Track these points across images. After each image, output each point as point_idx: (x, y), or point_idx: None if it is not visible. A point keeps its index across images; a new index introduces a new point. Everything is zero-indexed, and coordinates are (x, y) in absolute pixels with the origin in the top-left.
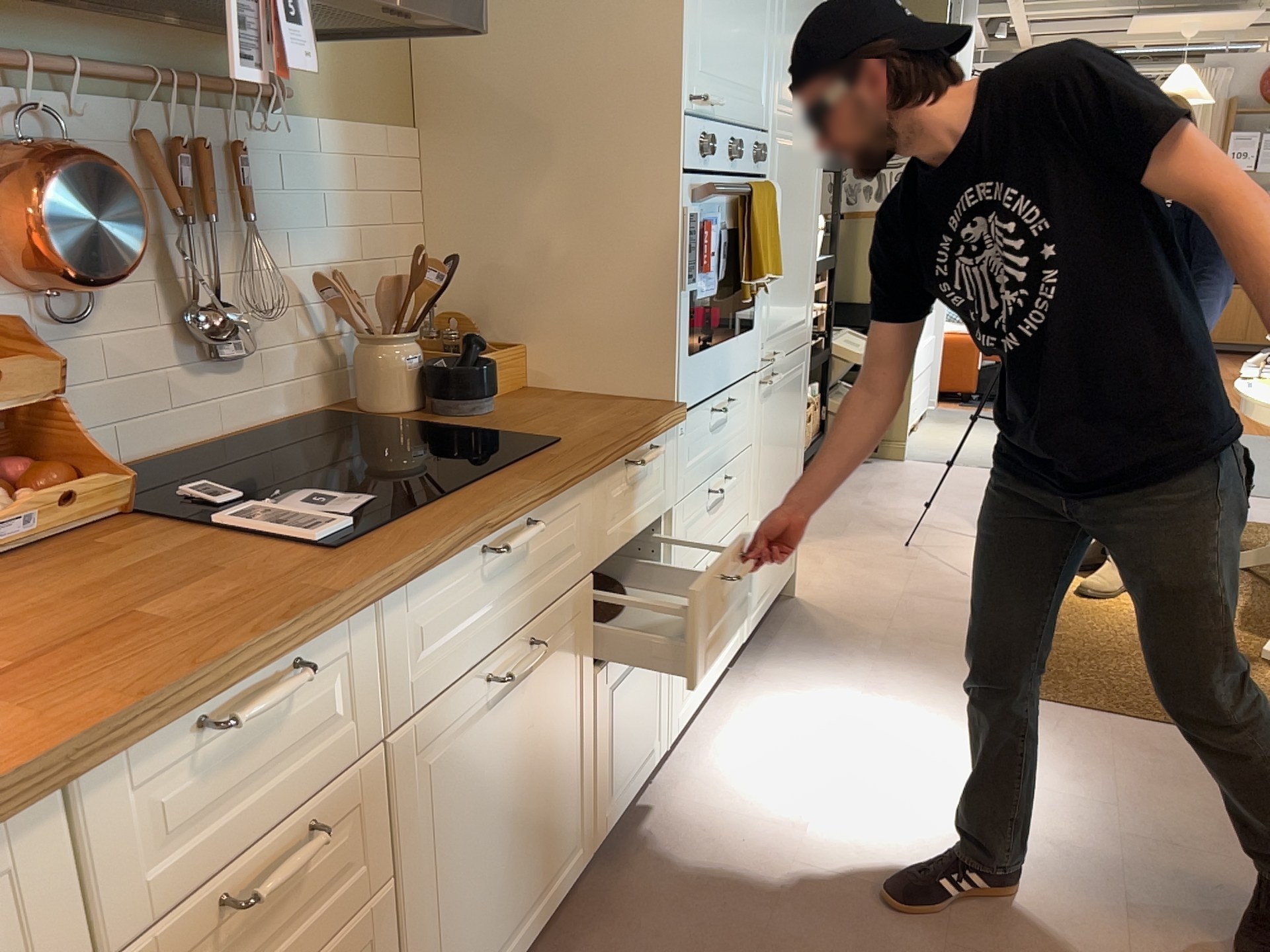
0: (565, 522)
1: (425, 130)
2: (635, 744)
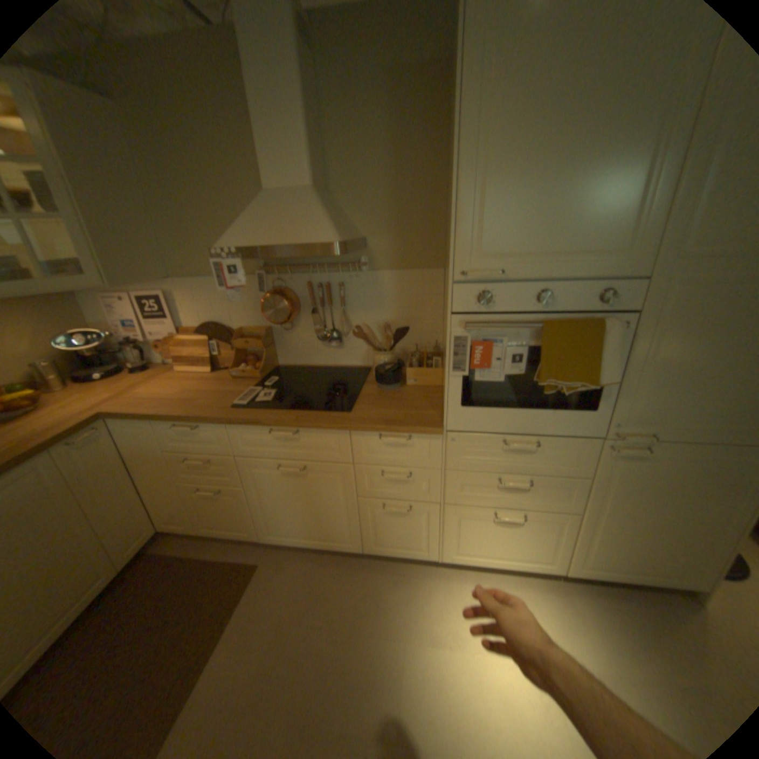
0: (328, 440)
1: (446, 269)
2: (401, 541)
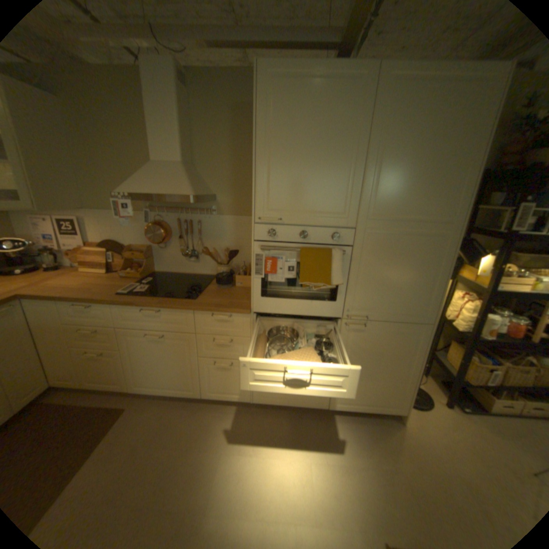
0: (179, 317)
1: None
2: (225, 388)
